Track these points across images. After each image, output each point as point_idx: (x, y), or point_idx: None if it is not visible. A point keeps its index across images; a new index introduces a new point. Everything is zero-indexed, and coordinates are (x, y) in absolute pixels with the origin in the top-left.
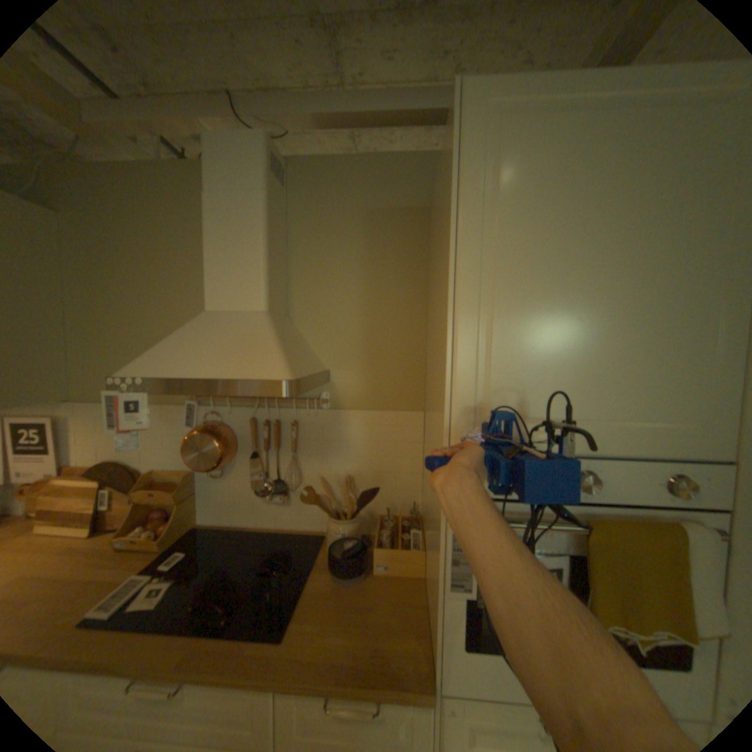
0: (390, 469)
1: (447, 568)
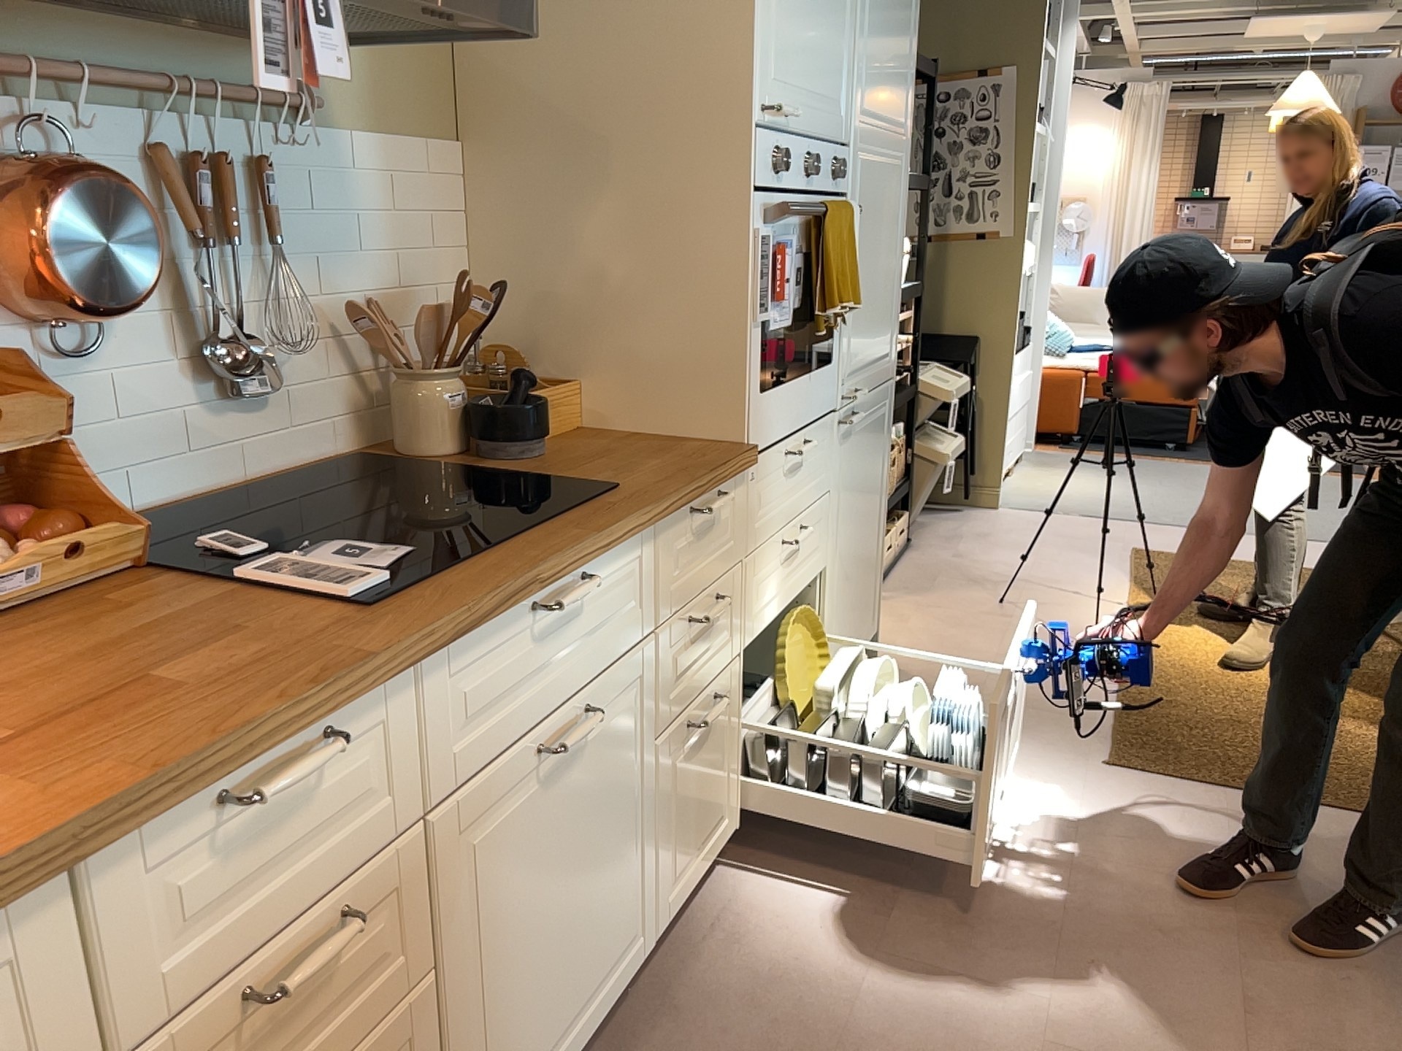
0: (433, 279)
1: (756, 287)
